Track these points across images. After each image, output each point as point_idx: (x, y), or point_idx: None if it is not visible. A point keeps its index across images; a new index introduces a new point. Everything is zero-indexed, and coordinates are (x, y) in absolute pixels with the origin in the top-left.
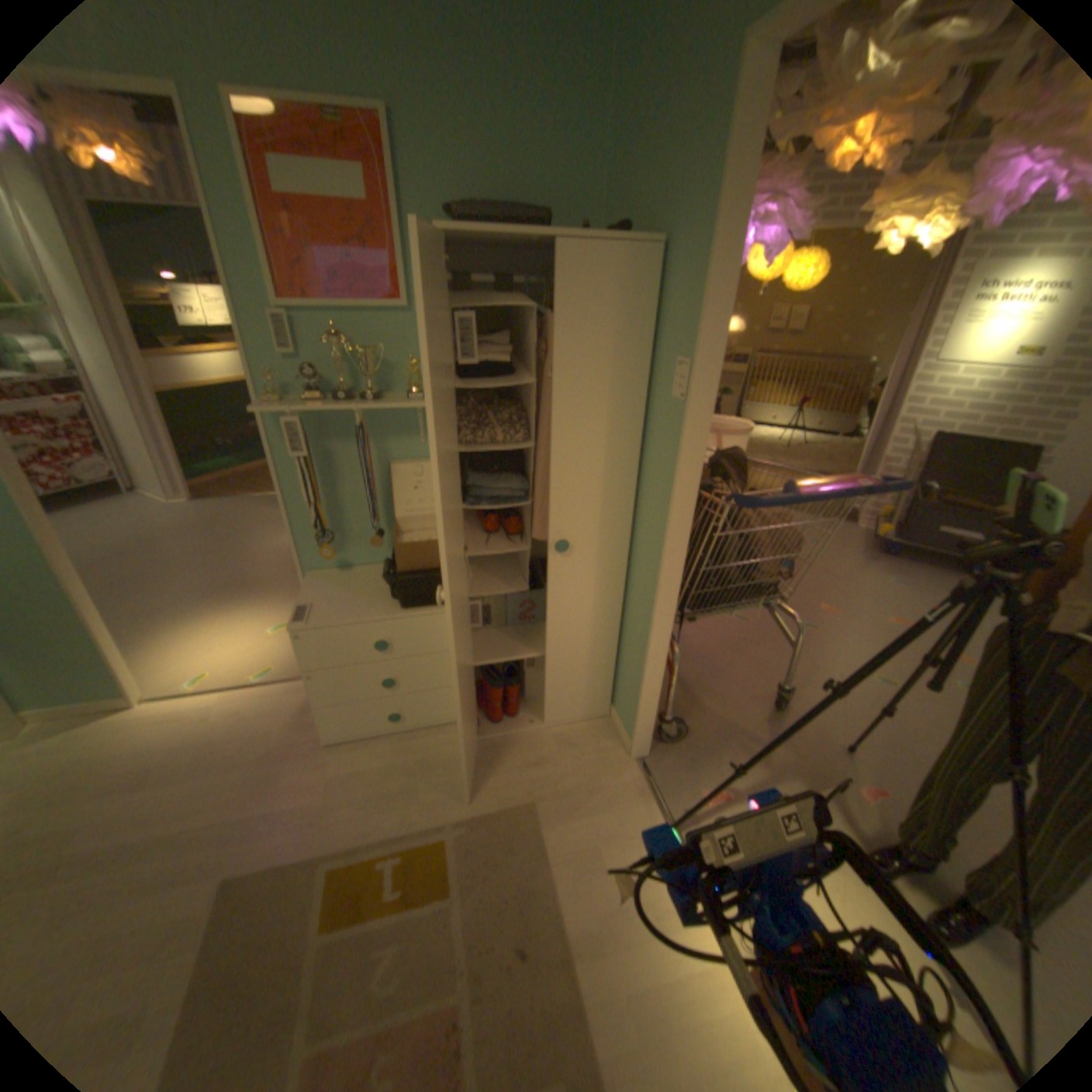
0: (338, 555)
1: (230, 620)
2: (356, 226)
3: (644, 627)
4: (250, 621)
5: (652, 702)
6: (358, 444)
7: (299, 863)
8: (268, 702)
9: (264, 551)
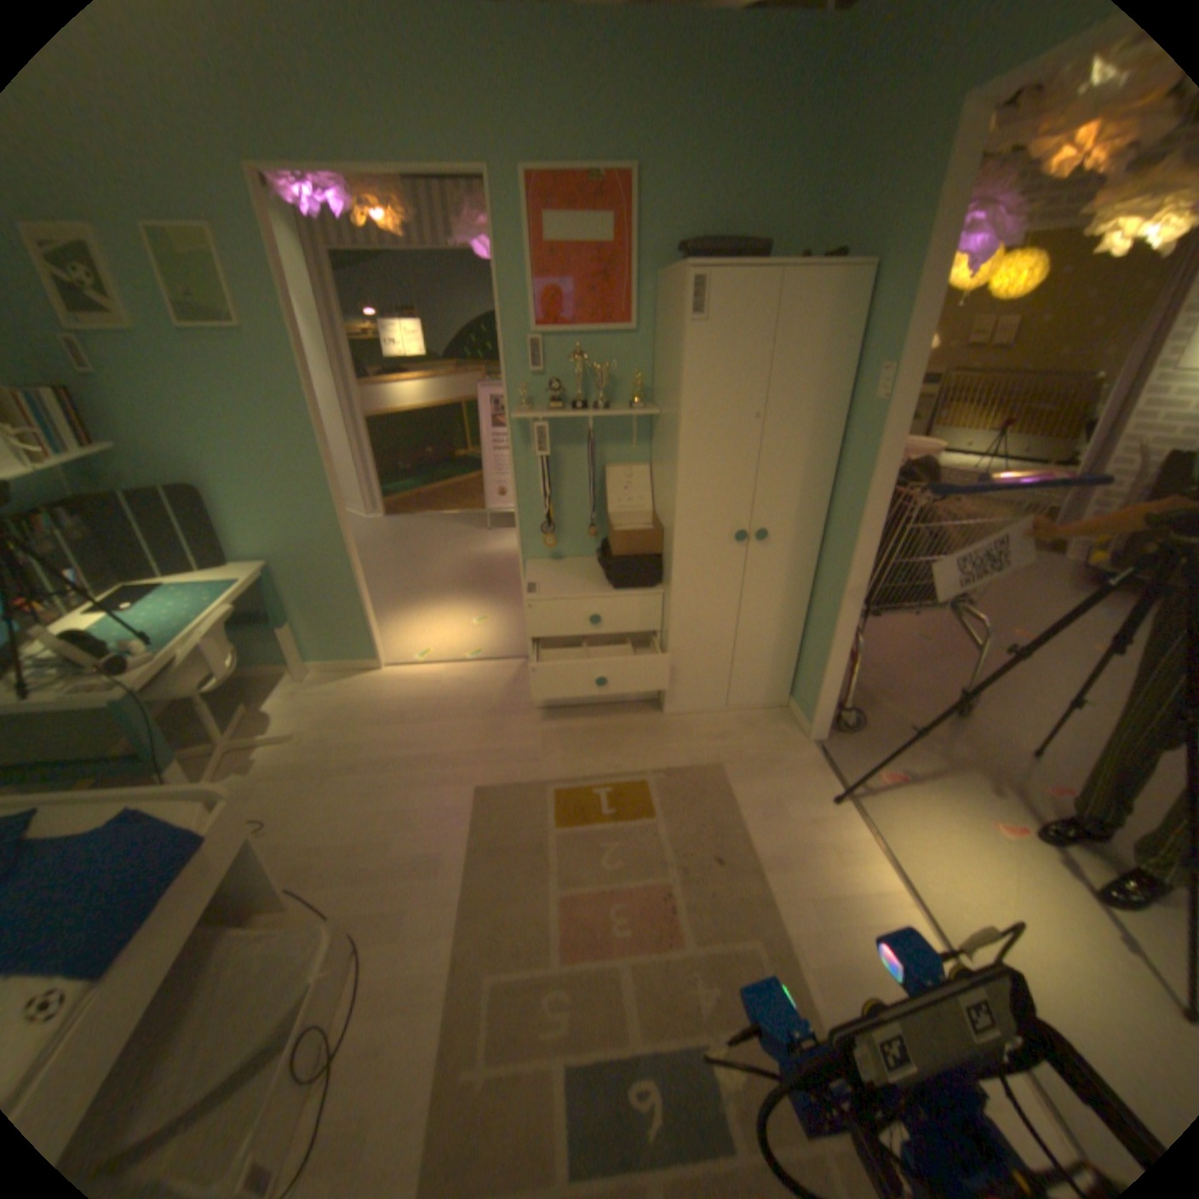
0: (552, 547)
1: (440, 612)
2: (602, 264)
3: (832, 612)
4: (457, 613)
5: (835, 684)
6: (580, 449)
7: (531, 783)
8: (484, 673)
9: (456, 559)
